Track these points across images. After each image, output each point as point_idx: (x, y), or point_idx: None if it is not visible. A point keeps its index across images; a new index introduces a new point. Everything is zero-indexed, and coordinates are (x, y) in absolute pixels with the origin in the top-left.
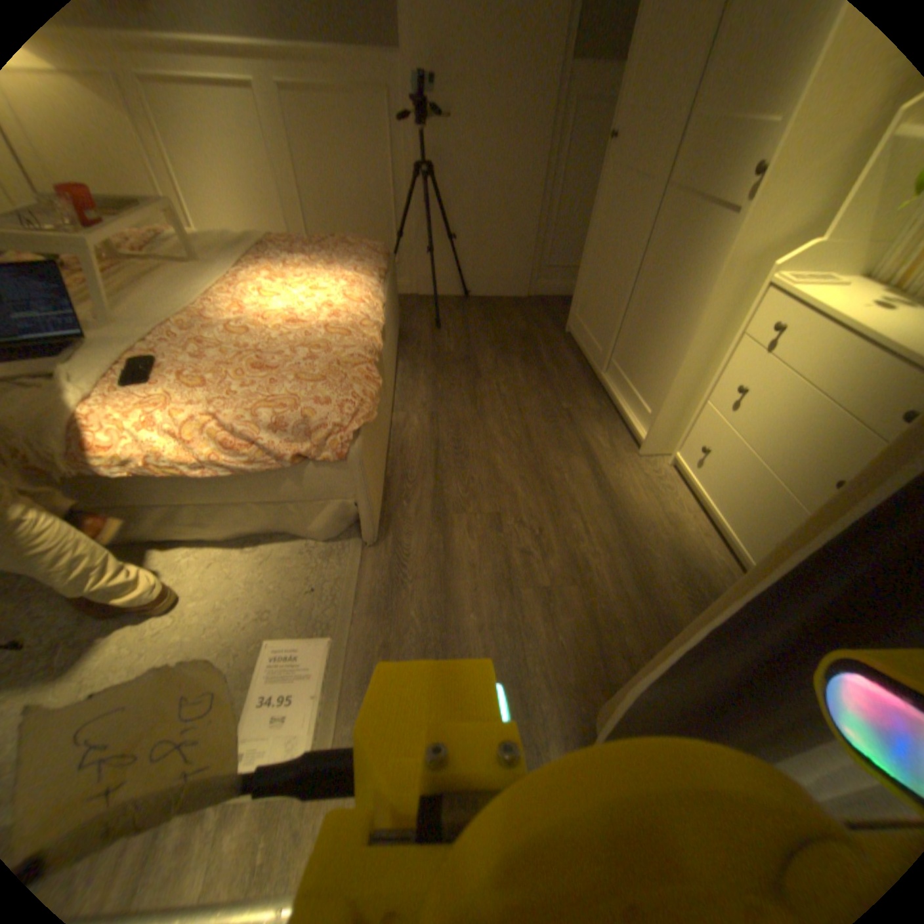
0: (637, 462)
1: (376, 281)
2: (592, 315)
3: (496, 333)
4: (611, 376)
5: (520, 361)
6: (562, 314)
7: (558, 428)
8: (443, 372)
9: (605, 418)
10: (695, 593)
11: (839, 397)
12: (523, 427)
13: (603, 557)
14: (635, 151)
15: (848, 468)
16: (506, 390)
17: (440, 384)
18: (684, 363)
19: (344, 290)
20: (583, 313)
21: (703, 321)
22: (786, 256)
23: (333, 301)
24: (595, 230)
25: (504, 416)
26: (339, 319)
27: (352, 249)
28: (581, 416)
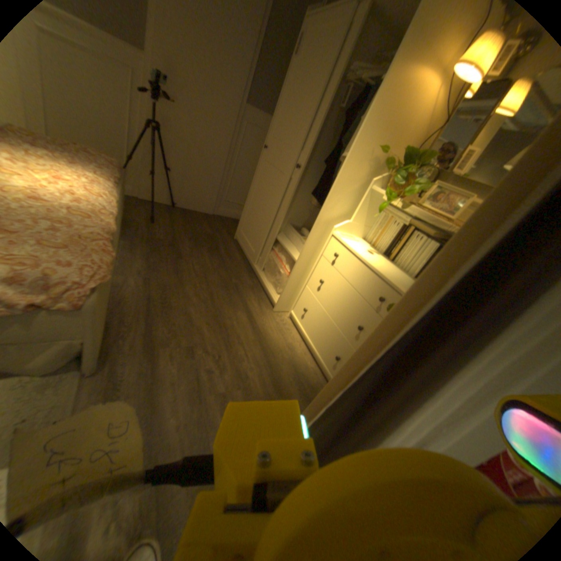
0: (272, 314)
1: (113, 184)
2: (250, 232)
3: (192, 232)
4: (259, 266)
5: (208, 251)
6: (232, 228)
7: (230, 293)
8: (156, 252)
9: (256, 289)
10: (301, 385)
11: (357, 288)
12: (209, 291)
13: (255, 369)
14: (275, 157)
15: (361, 319)
16: (198, 268)
17: (153, 259)
18: (296, 264)
19: (86, 185)
20: (244, 230)
21: (305, 246)
22: (337, 223)
23: (76, 191)
24: (253, 189)
25: (197, 284)
26: (82, 205)
27: (93, 158)
28: (243, 287)
